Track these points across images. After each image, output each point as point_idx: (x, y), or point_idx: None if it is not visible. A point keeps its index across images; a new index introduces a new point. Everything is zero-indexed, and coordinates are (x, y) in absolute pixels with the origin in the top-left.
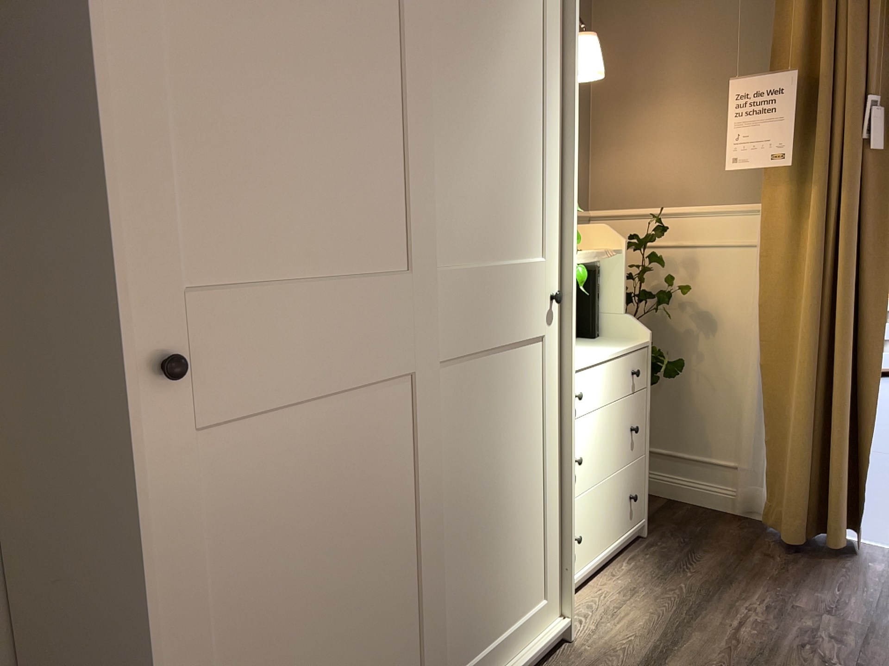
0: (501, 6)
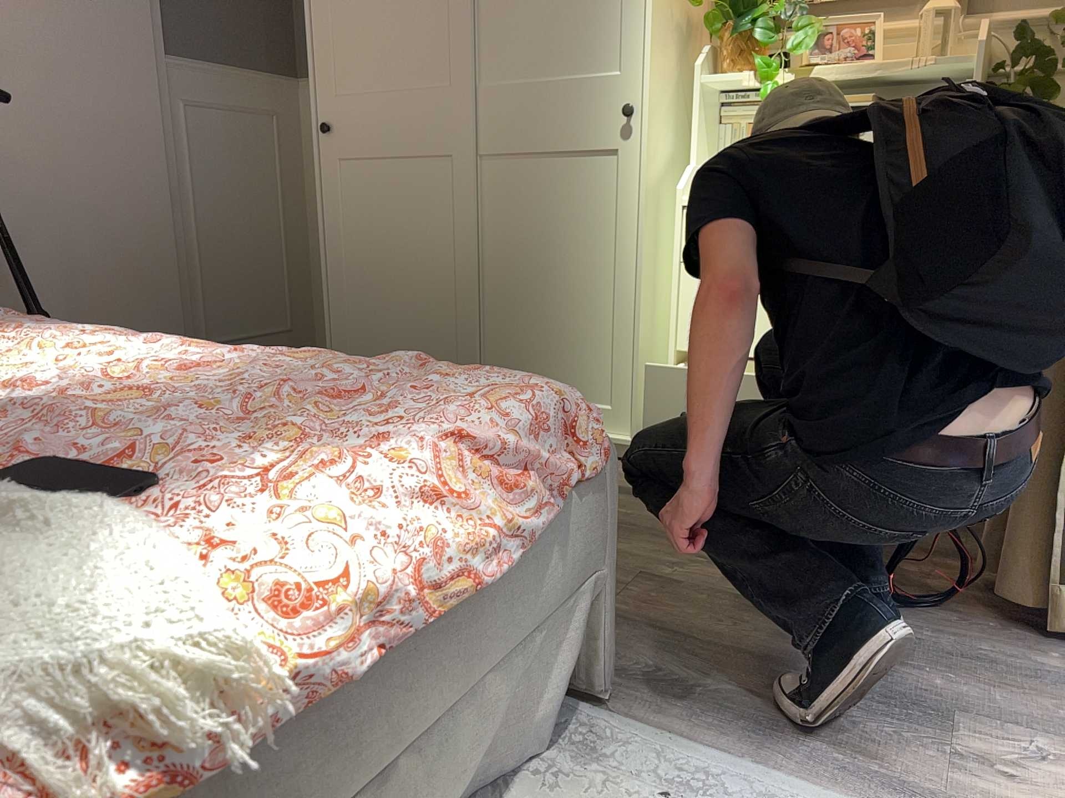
0: None
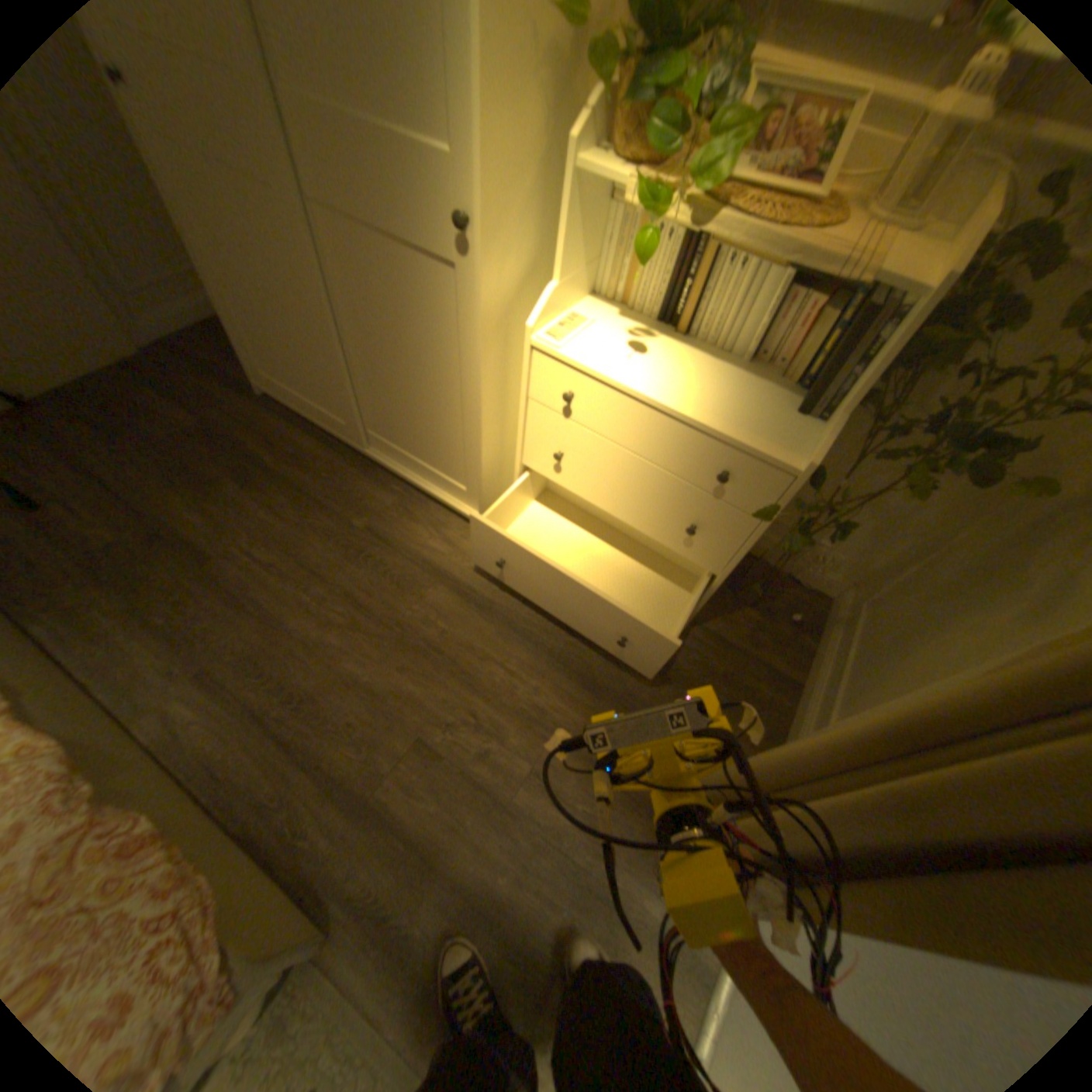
0: None
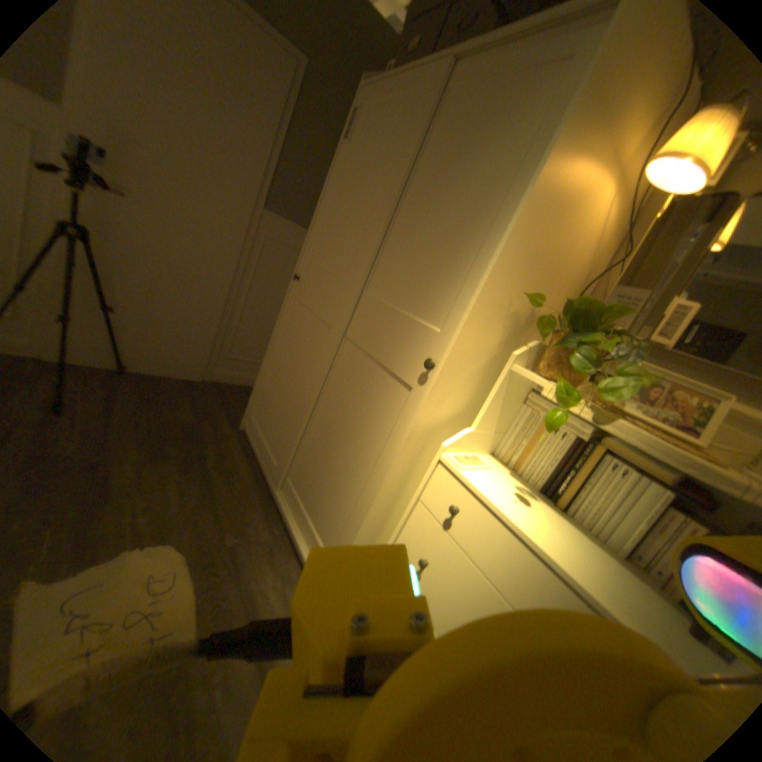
0: (482, 135)
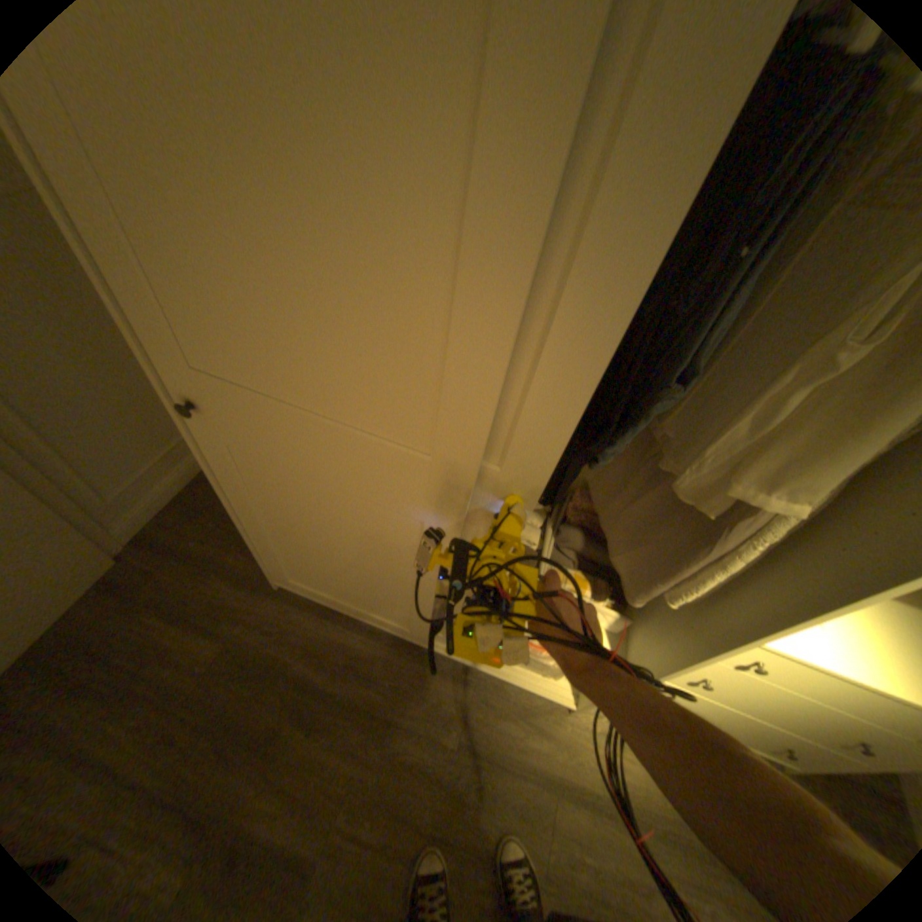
0: None
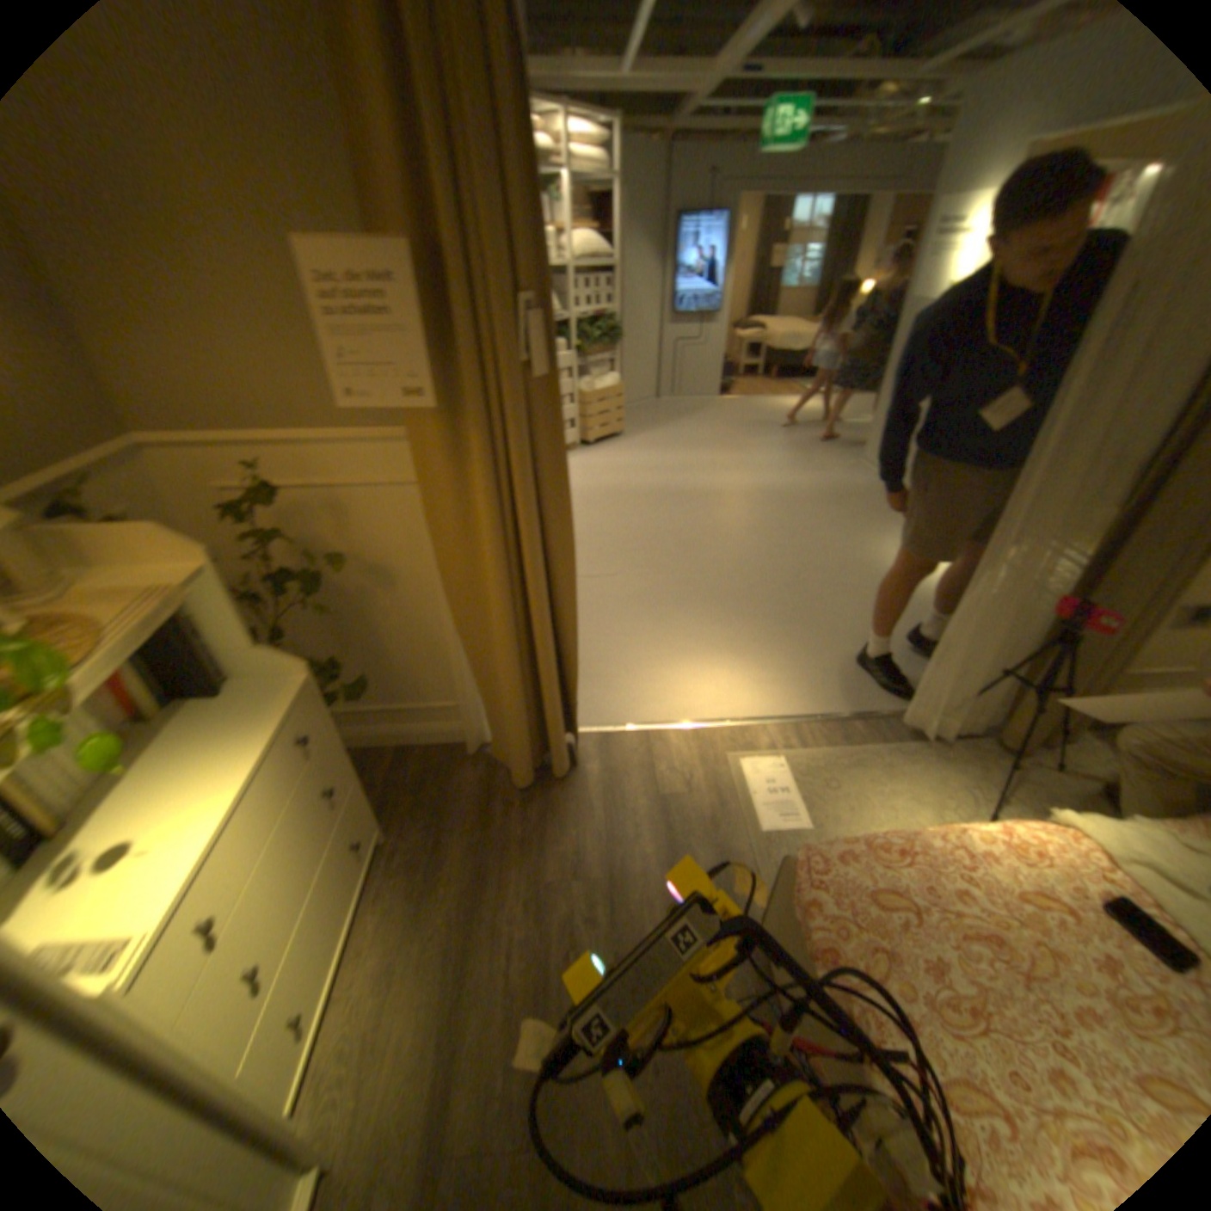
0: None
